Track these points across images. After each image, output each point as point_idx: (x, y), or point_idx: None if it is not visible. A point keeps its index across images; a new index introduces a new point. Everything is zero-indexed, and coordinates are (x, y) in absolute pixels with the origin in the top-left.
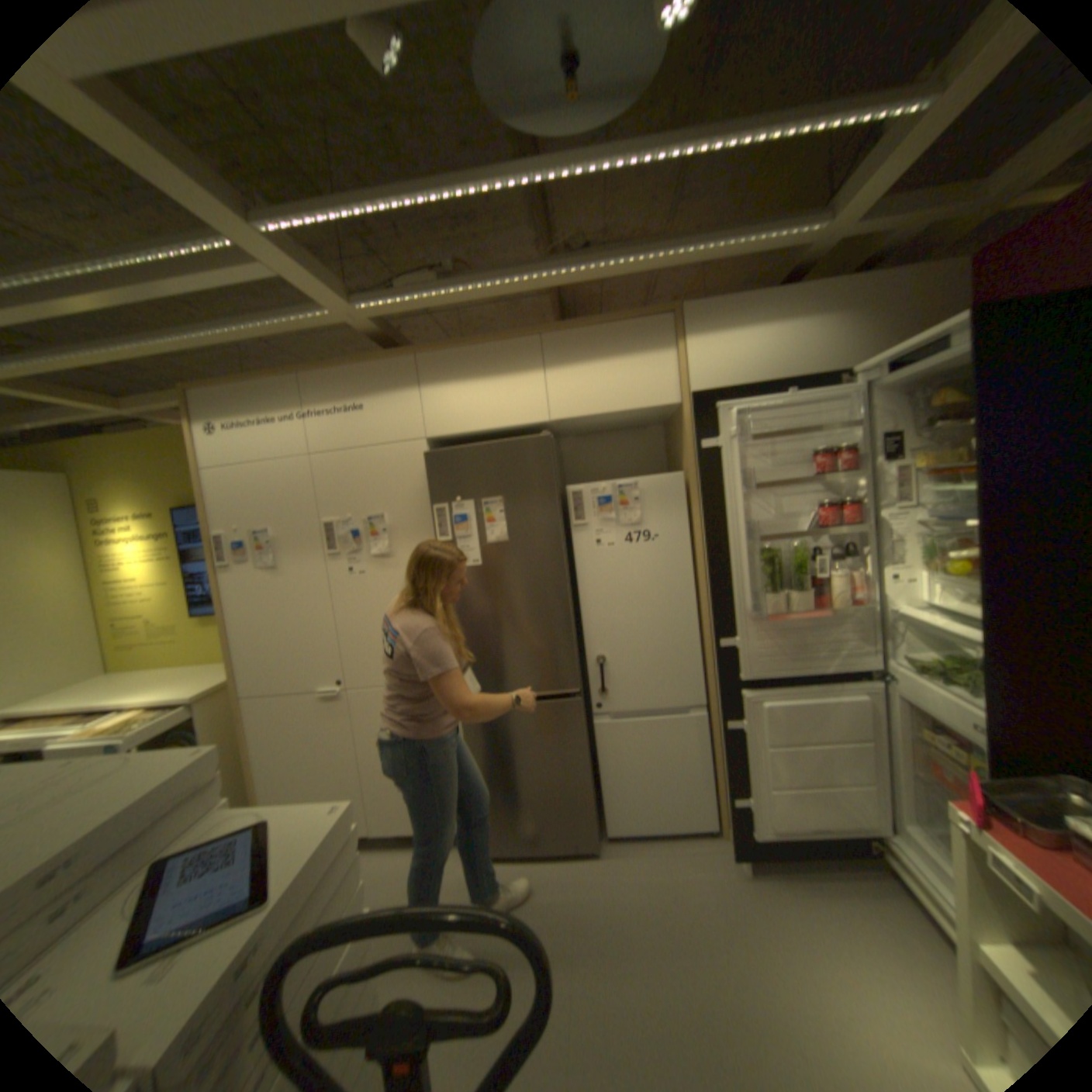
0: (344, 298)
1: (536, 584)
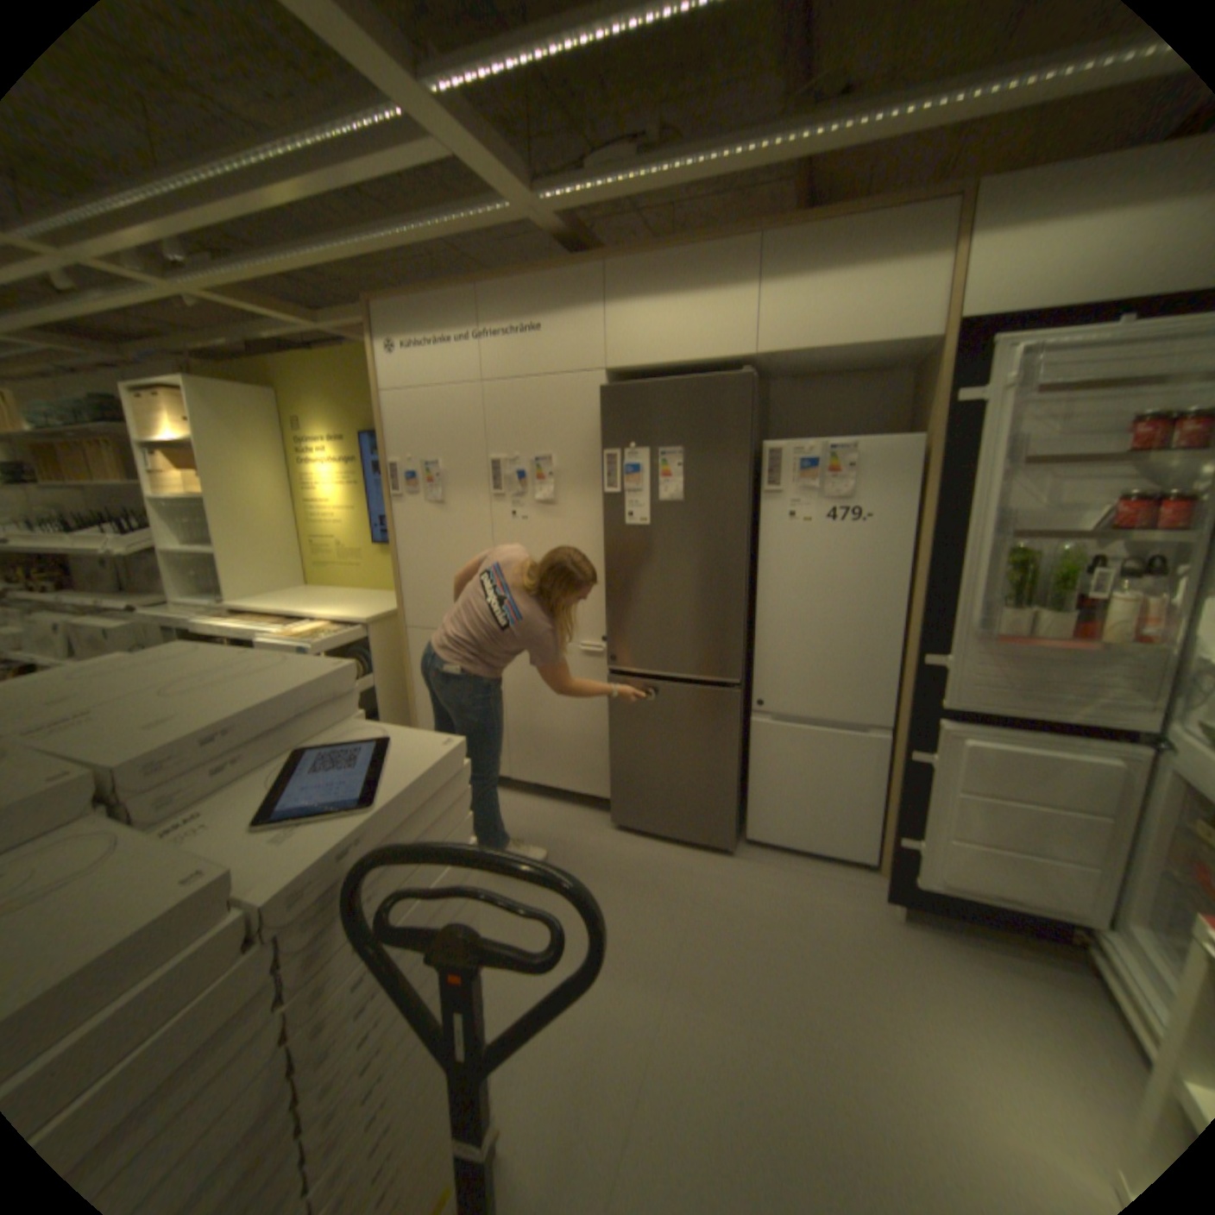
0: (524, 186)
1: (707, 556)
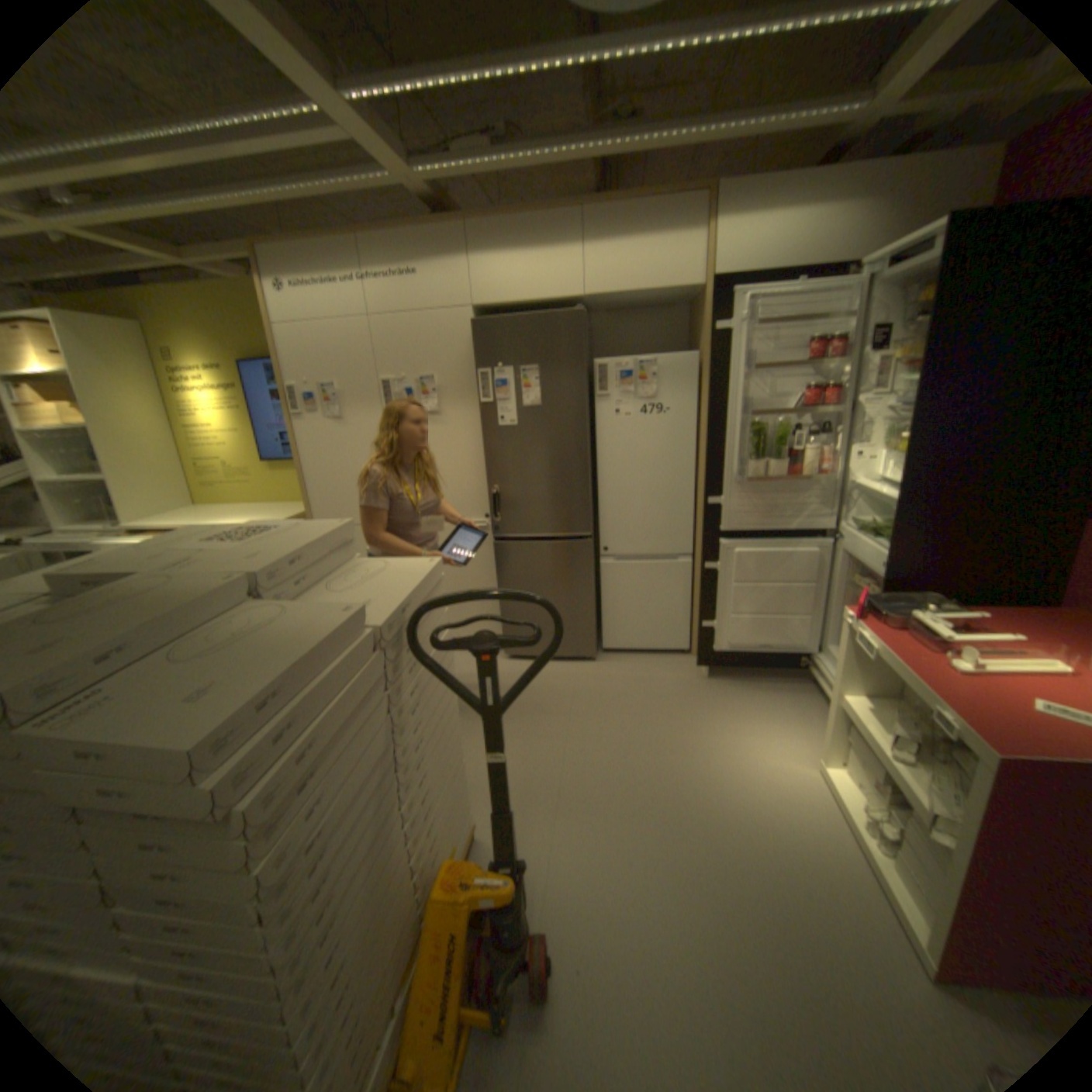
0: (404, 162)
1: (561, 446)
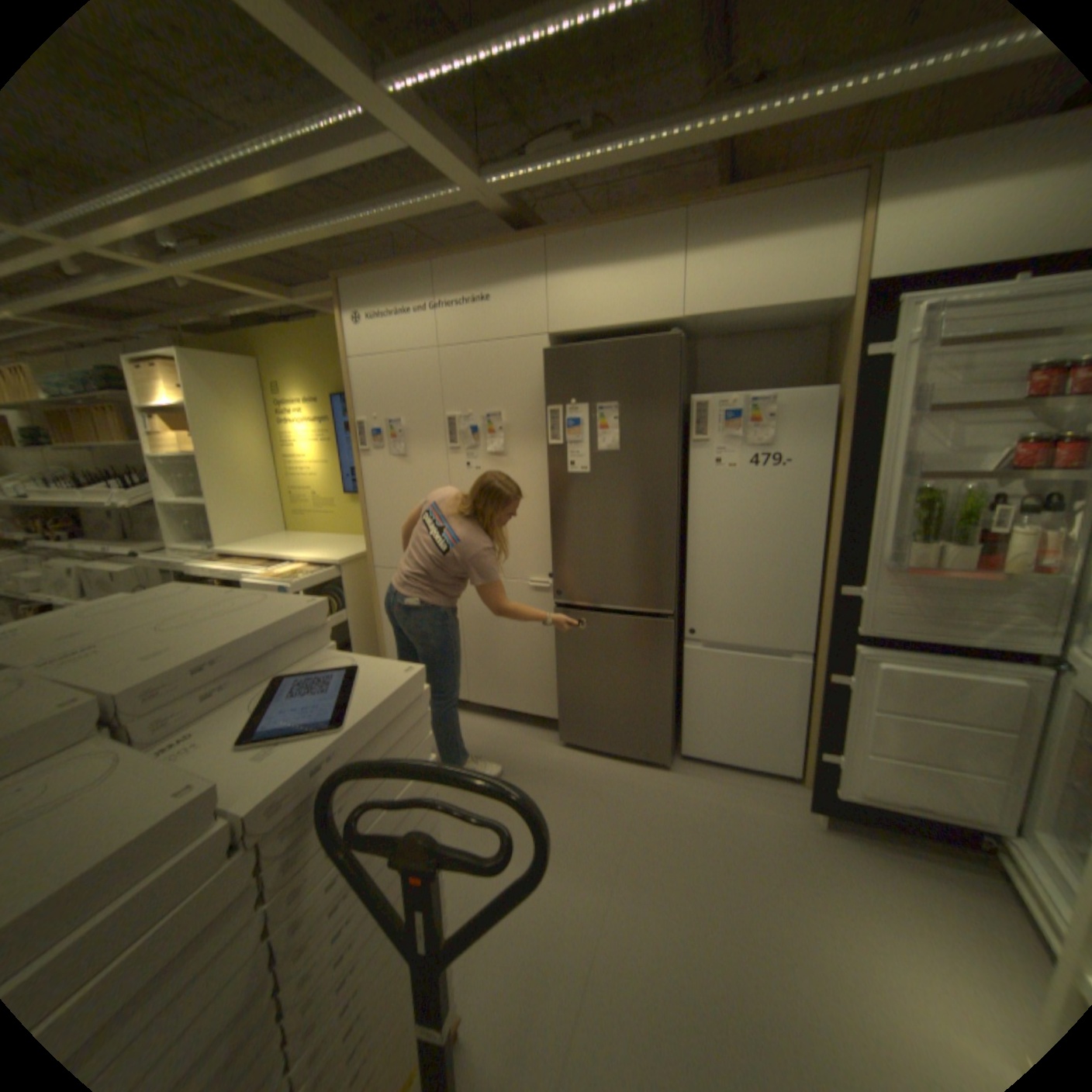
0: (472, 172)
1: (642, 500)
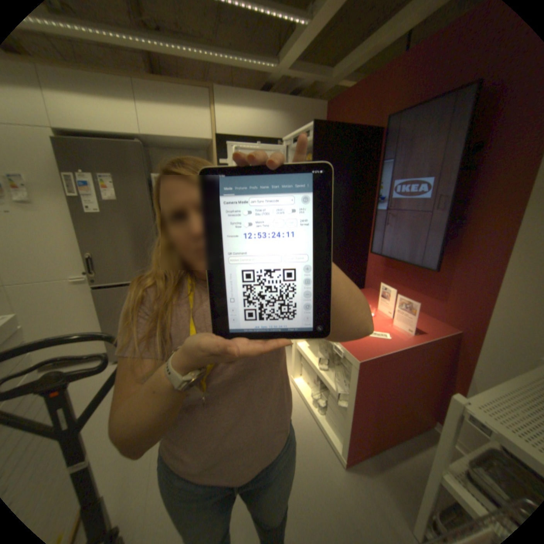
0: None
1: (134, 225)
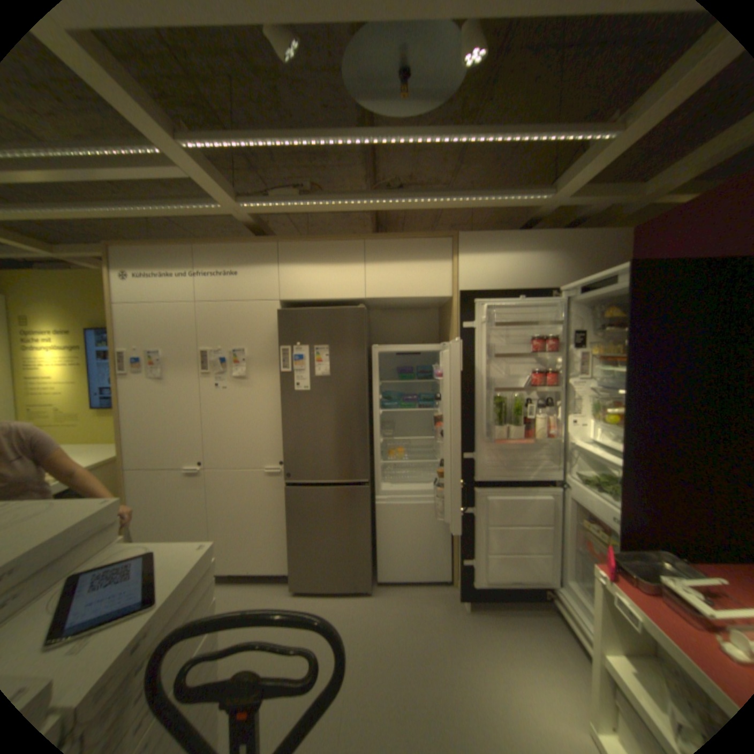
0: (232, 199)
1: (345, 407)
